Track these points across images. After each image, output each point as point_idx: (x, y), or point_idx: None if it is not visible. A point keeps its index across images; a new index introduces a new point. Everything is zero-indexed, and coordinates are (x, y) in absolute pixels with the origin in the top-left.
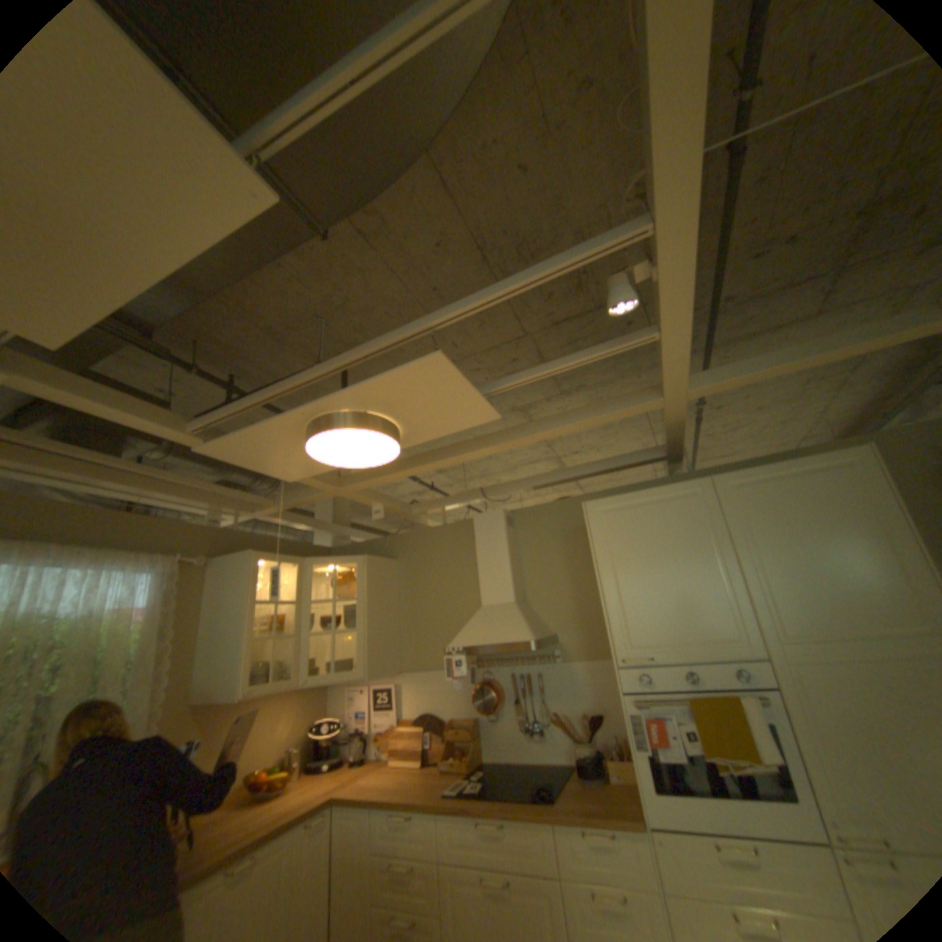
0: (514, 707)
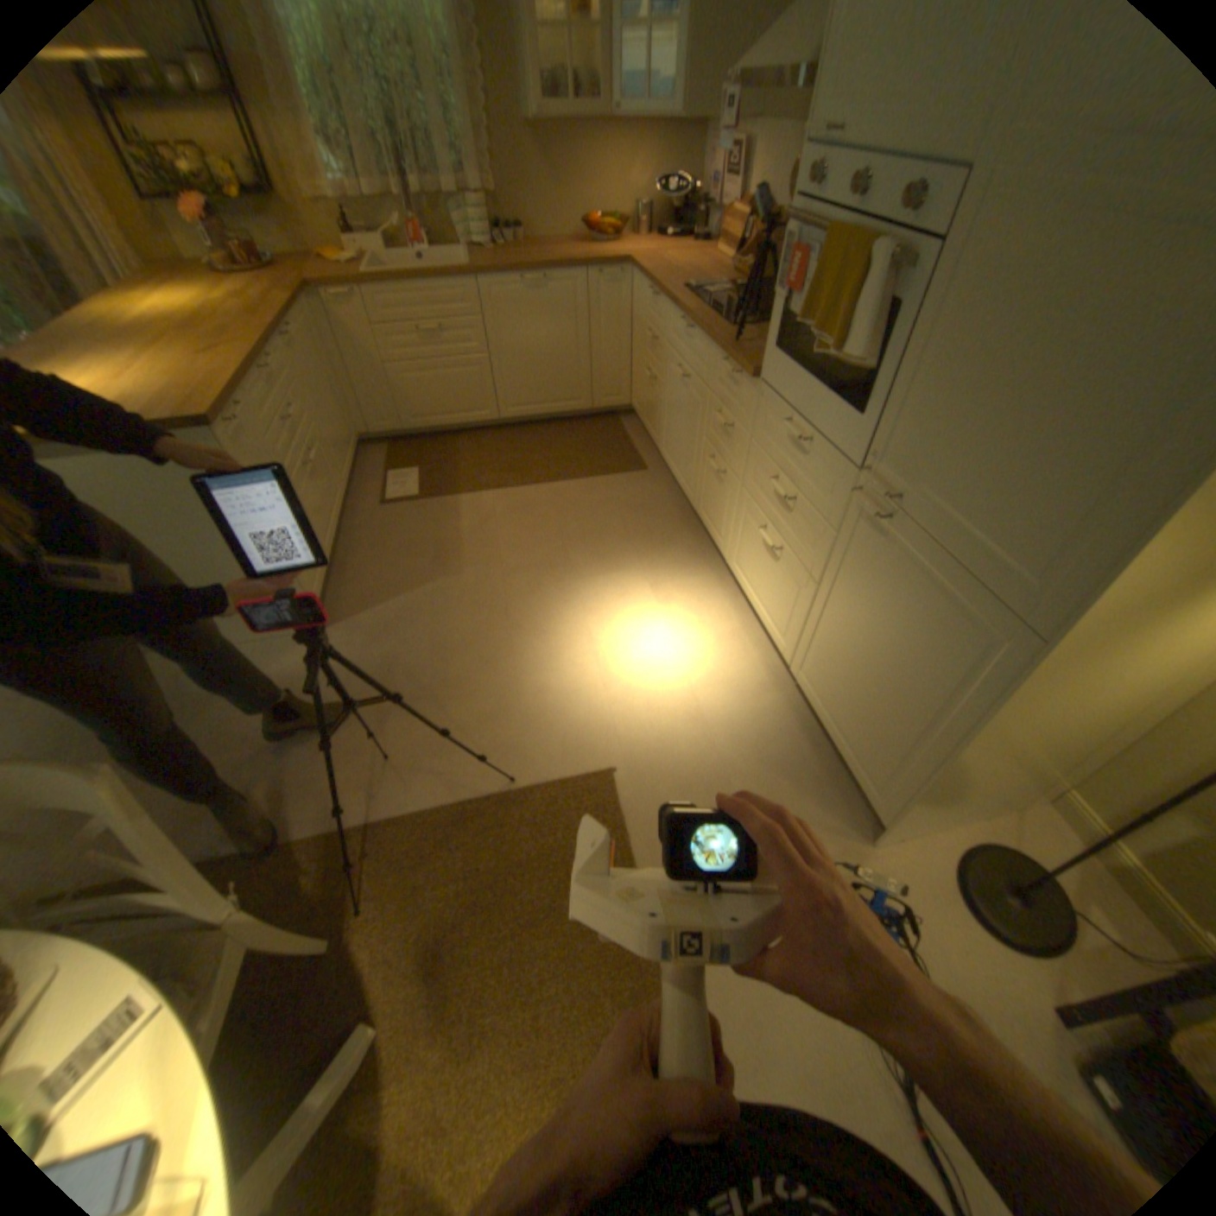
0: None
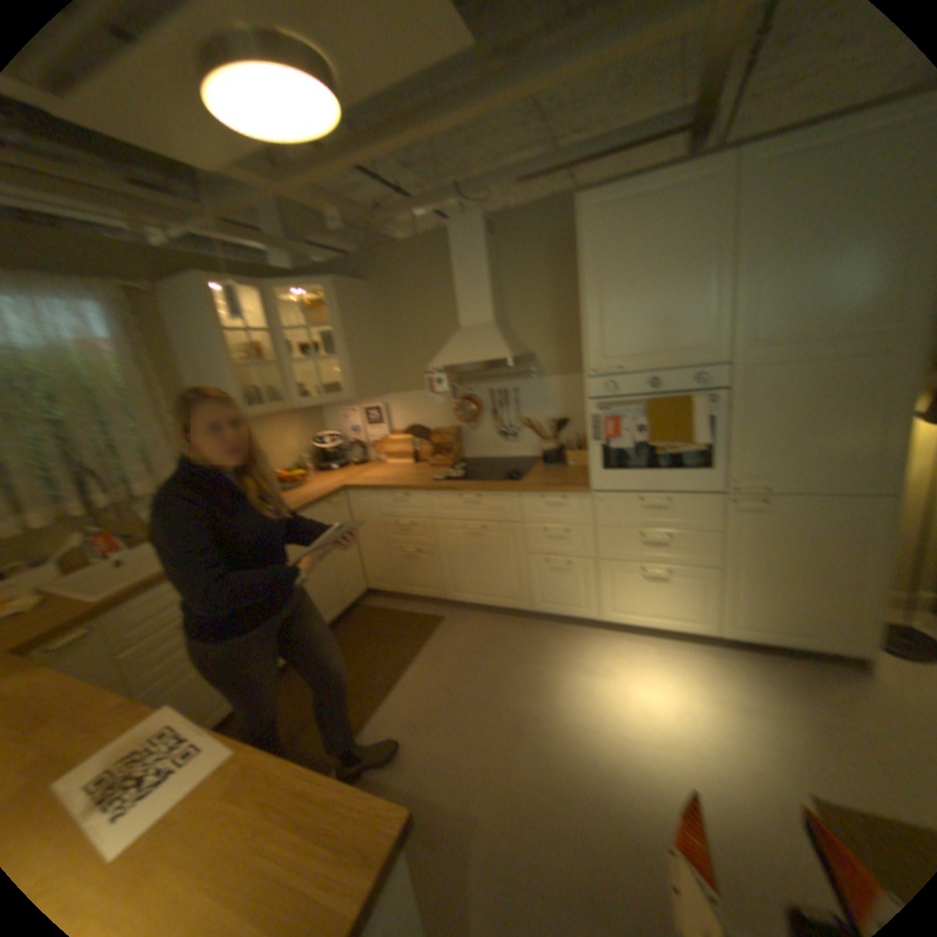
0: (493, 417)
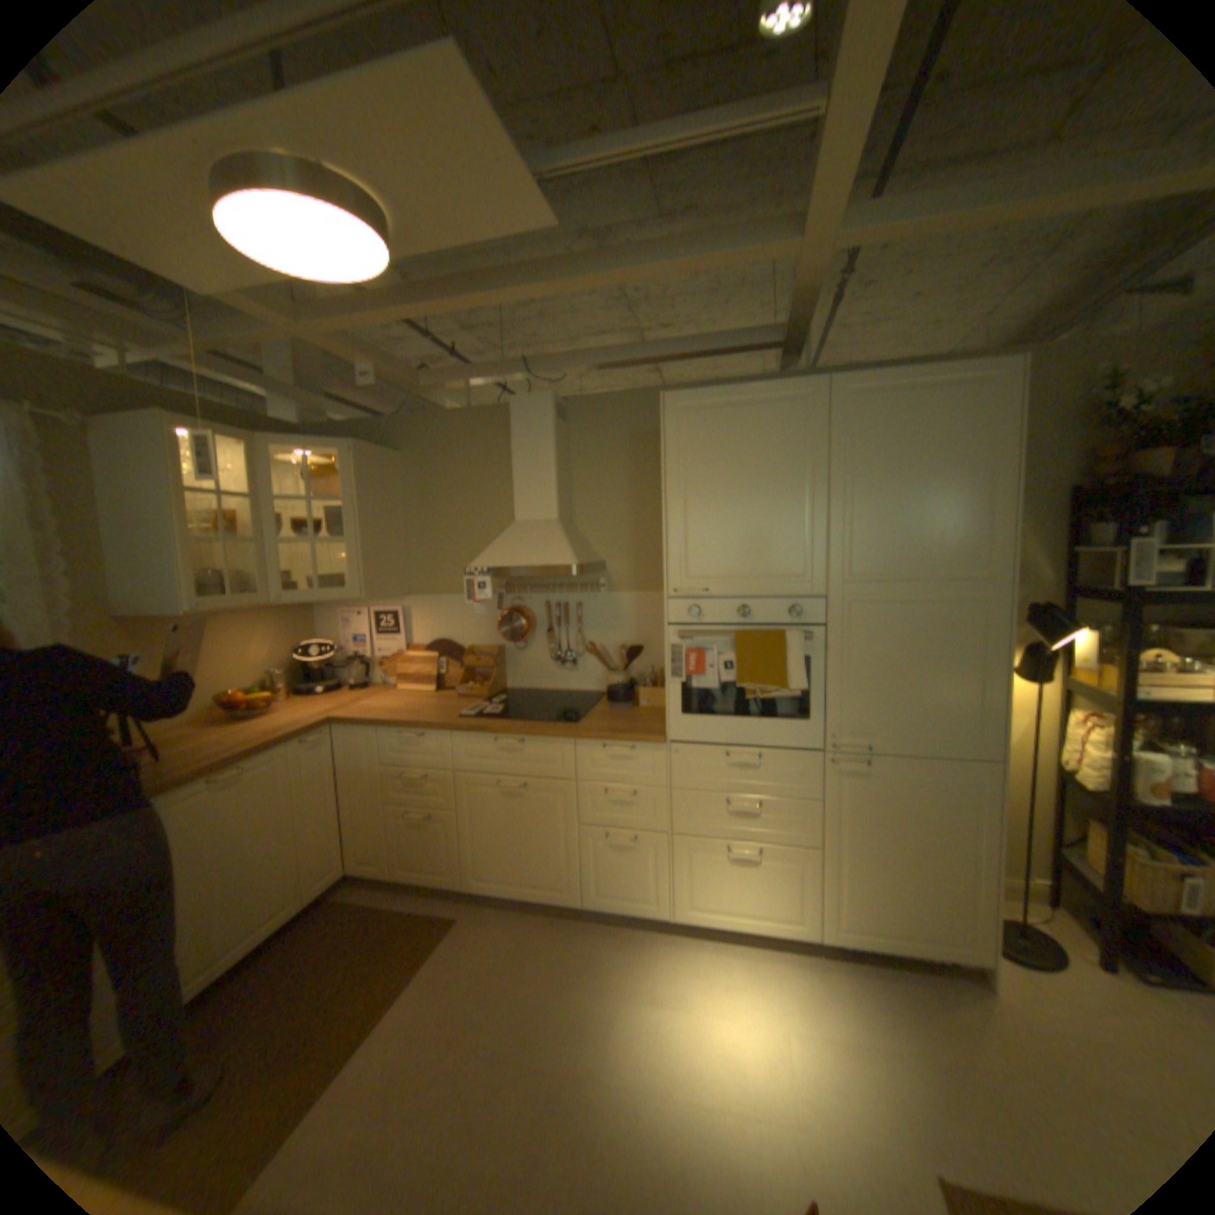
0: (546, 636)
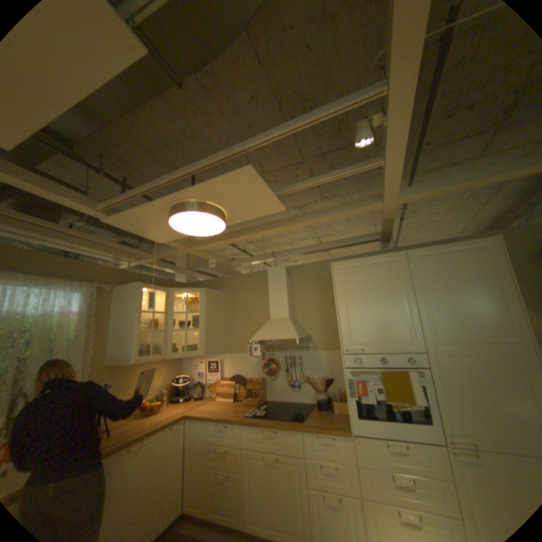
0: (285, 373)
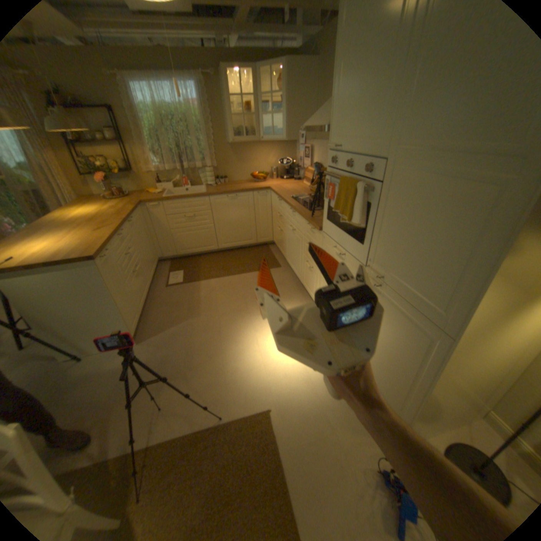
0: None
